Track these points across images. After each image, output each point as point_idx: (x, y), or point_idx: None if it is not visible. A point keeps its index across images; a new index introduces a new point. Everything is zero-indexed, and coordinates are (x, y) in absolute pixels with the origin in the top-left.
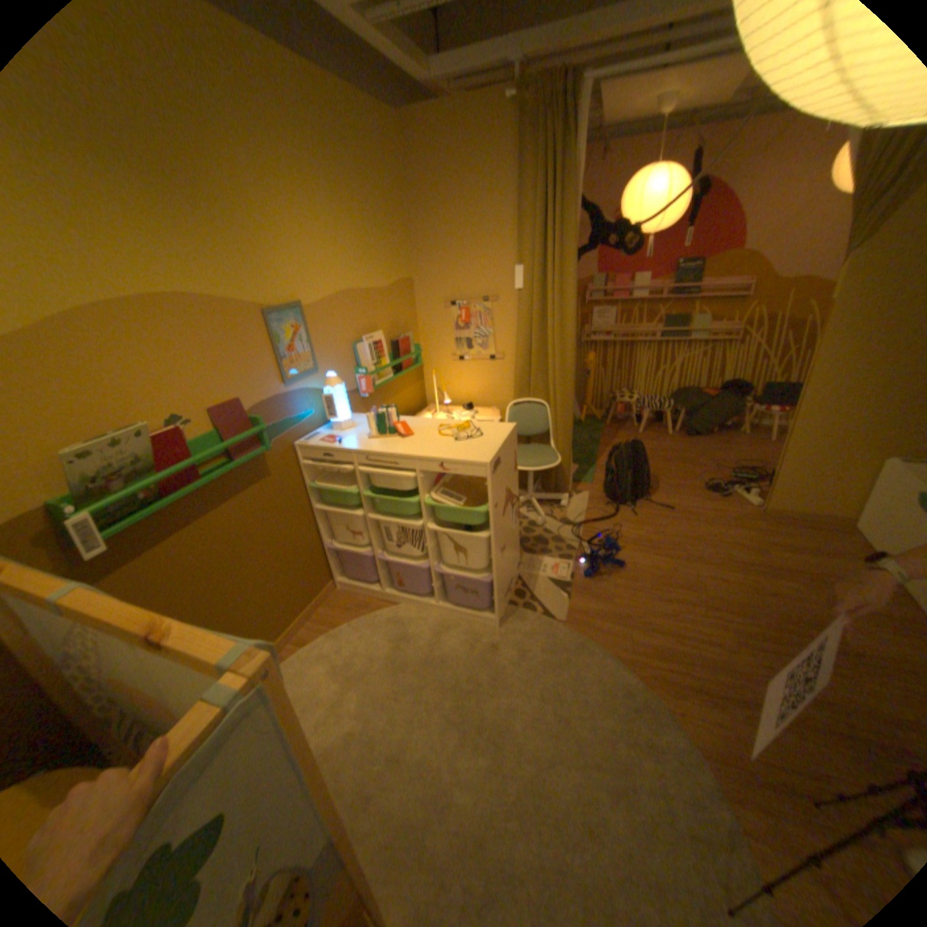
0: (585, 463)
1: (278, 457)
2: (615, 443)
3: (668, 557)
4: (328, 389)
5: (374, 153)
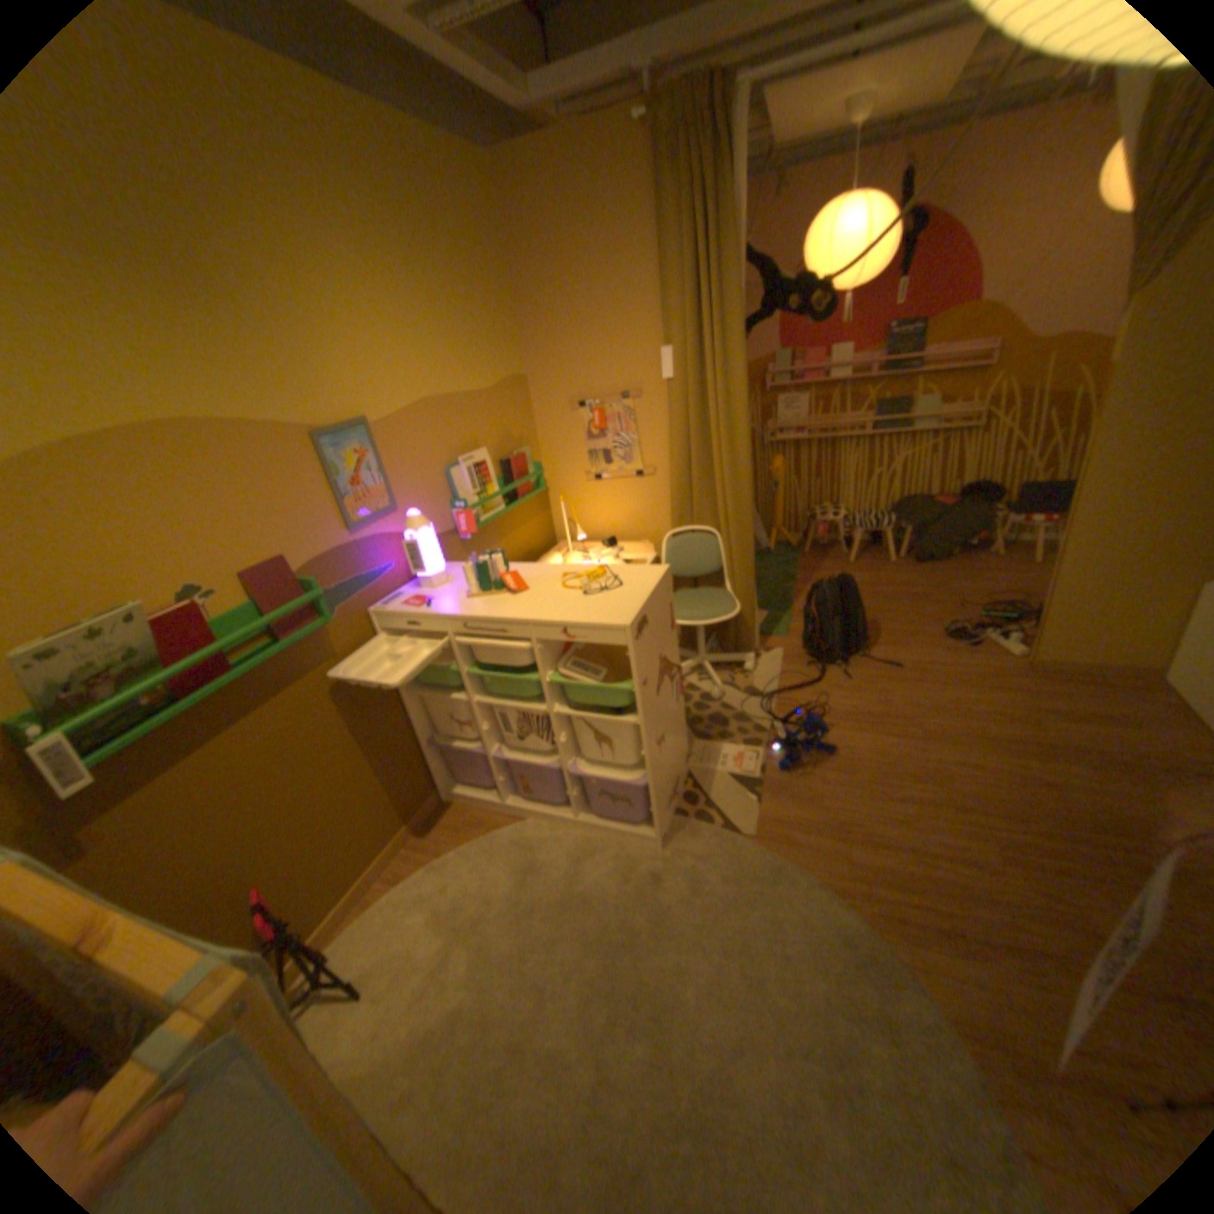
0: (777, 608)
1: (347, 630)
2: (817, 577)
3: (897, 737)
4: (411, 533)
5: (459, 209)
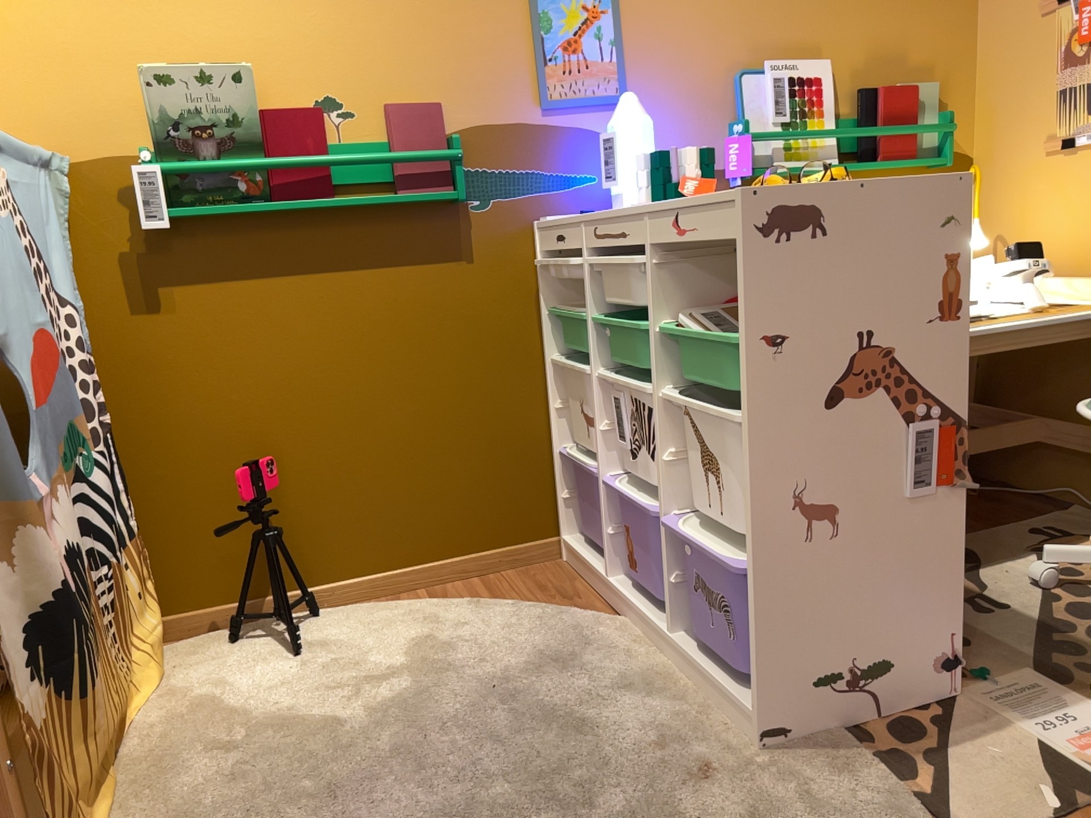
0: None
1: (497, 233)
2: None
3: None
4: (614, 123)
5: None
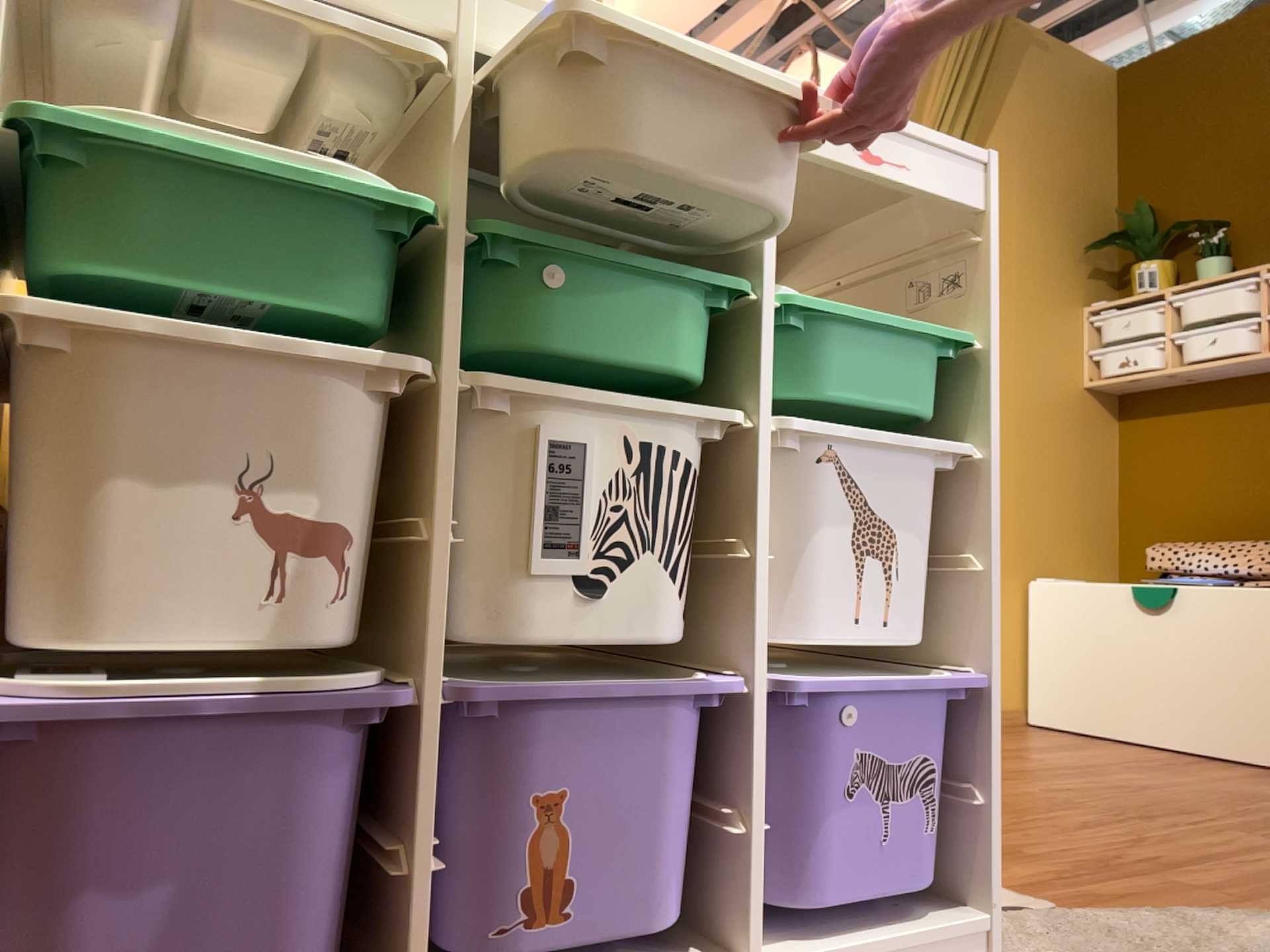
0: None
1: None
2: None
3: None
4: None
5: None
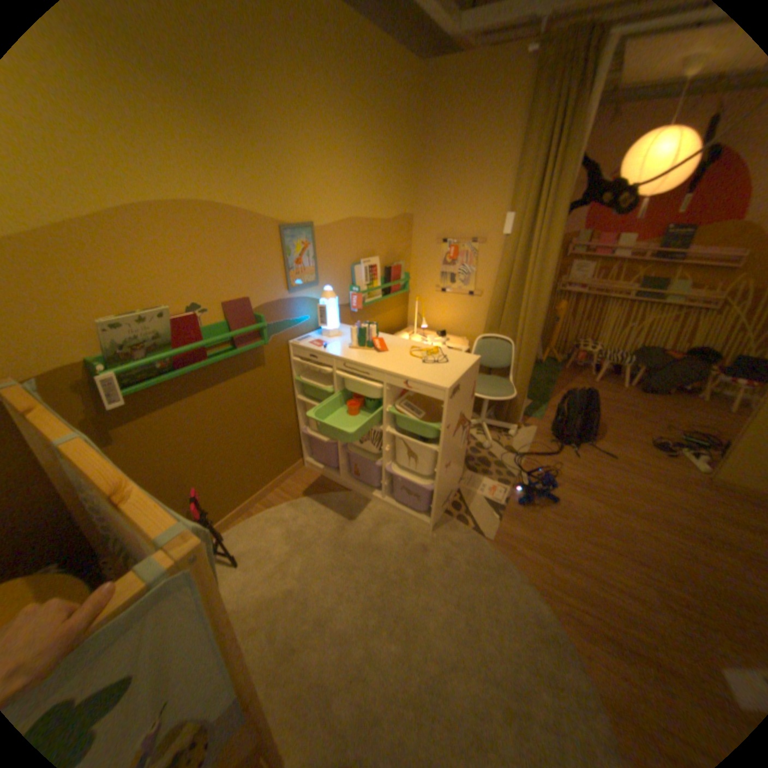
0: (538, 400)
1: (274, 351)
2: (570, 386)
3: (603, 503)
4: (323, 300)
5: (397, 98)
